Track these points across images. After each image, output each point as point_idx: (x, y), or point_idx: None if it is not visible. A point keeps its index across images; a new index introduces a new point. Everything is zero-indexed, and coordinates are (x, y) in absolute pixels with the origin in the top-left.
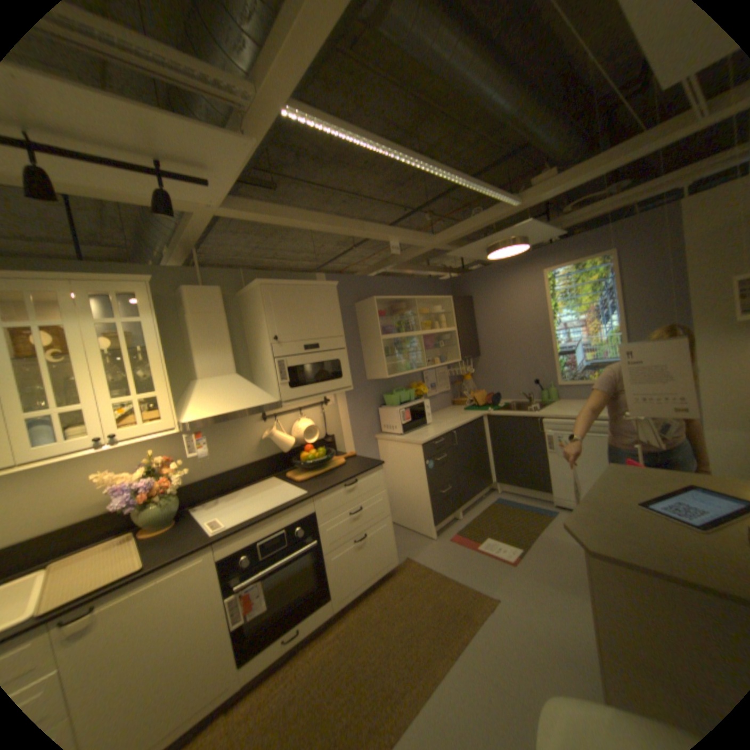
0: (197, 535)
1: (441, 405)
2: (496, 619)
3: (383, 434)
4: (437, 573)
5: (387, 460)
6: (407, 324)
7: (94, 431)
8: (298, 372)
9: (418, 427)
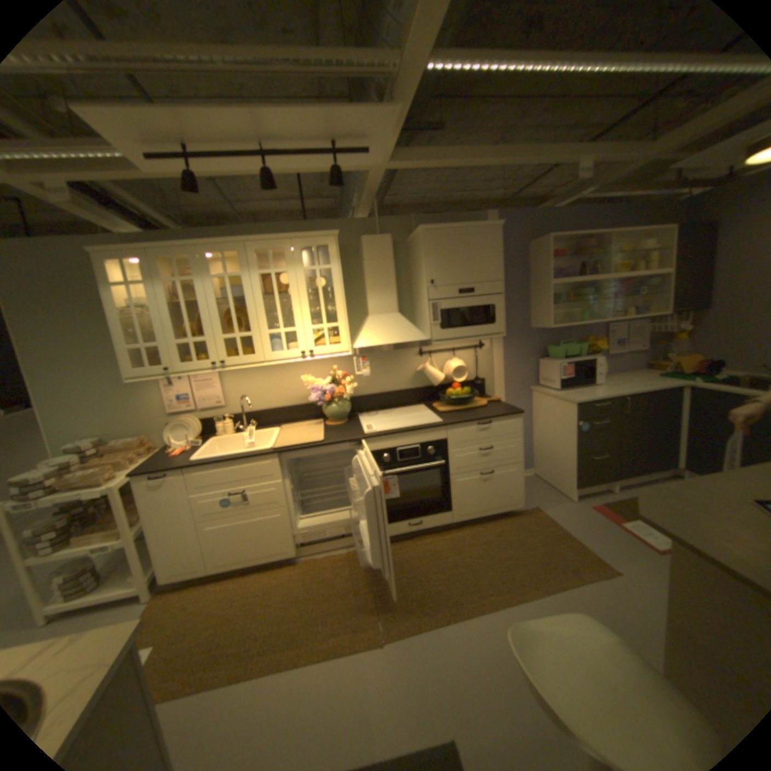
0: (359, 431)
1: (631, 367)
2: (610, 587)
3: (540, 387)
4: (564, 530)
5: (540, 414)
6: (598, 265)
7: (302, 346)
8: (452, 315)
9: (585, 386)
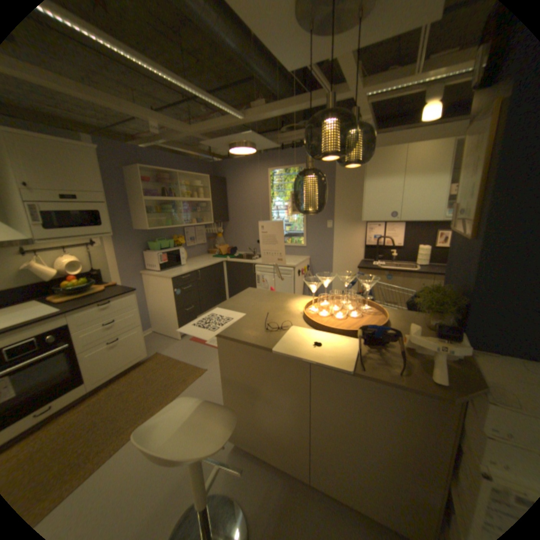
0: None
1: (200, 253)
2: (201, 379)
3: (147, 271)
4: (174, 359)
5: (150, 289)
6: (172, 190)
7: None
8: (56, 216)
9: (176, 266)
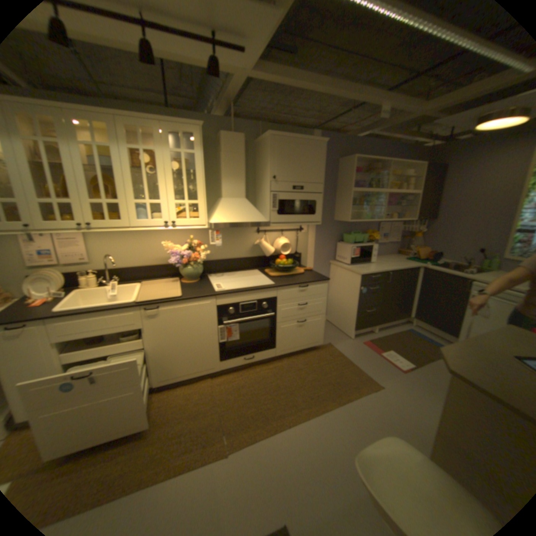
0: (210, 289)
1: (389, 252)
2: (378, 397)
3: (336, 262)
4: (347, 358)
5: (334, 280)
6: (380, 181)
7: (166, 217)
8: (285, 204)
9: (364, 263)
